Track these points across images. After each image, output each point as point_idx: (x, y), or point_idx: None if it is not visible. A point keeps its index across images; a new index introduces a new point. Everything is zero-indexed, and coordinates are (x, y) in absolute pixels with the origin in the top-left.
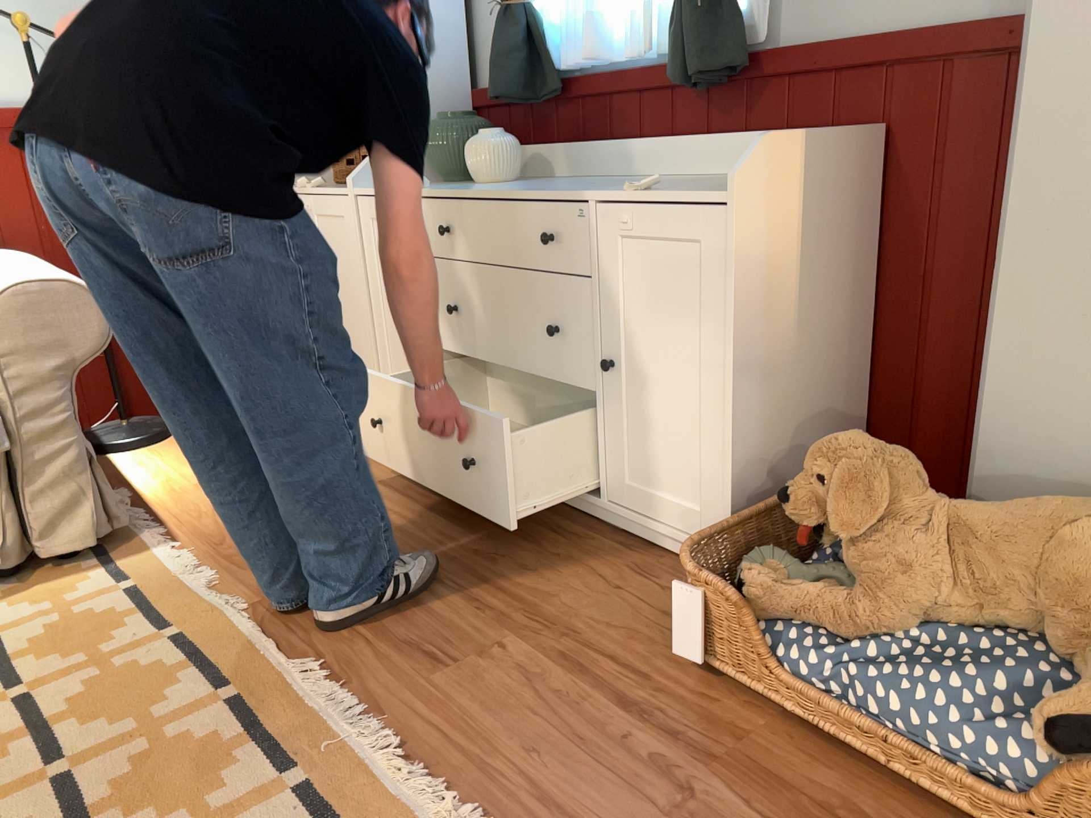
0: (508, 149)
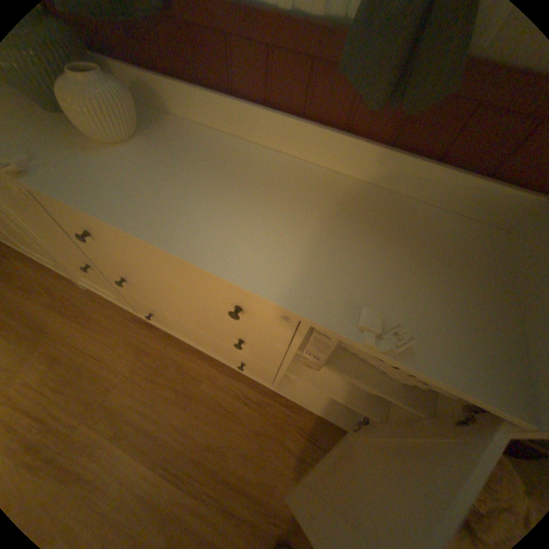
0: (120, 102)
